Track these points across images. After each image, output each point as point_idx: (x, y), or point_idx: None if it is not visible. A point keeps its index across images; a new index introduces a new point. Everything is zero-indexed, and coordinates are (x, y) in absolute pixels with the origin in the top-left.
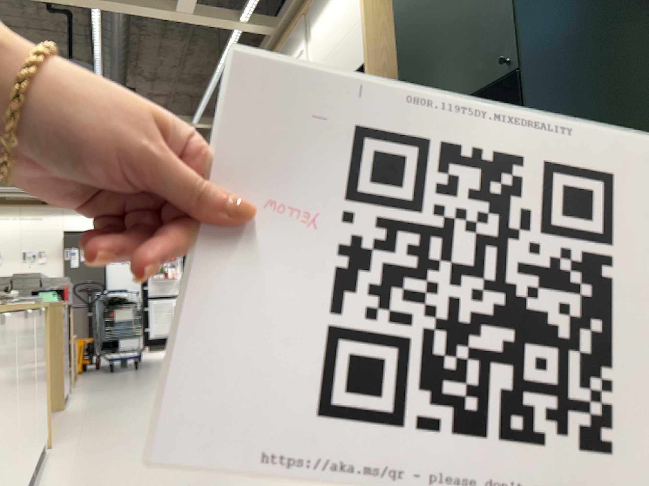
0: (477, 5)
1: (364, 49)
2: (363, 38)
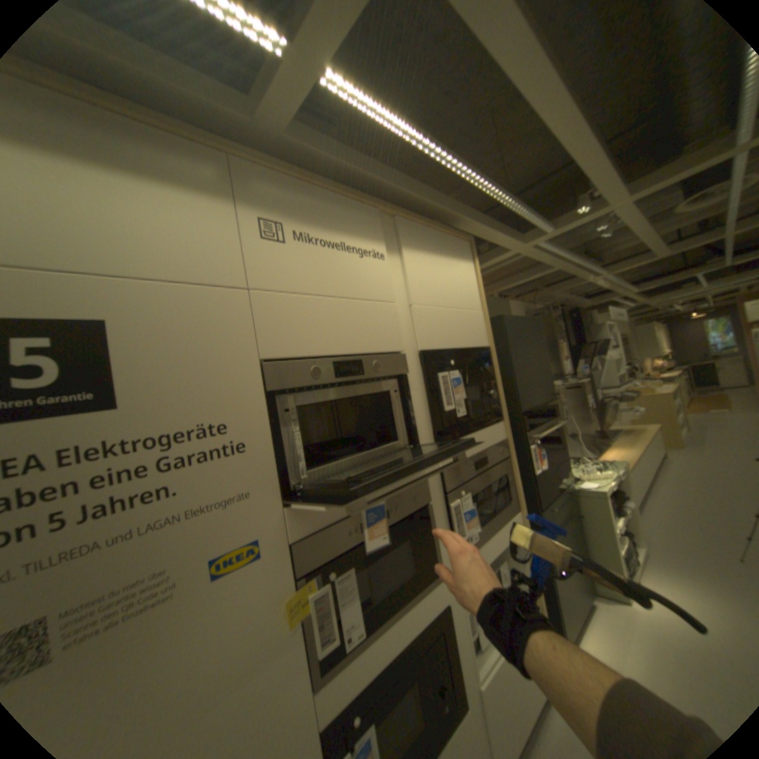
0: (541, 363)
1: (484, 334)
2: (482, 325)
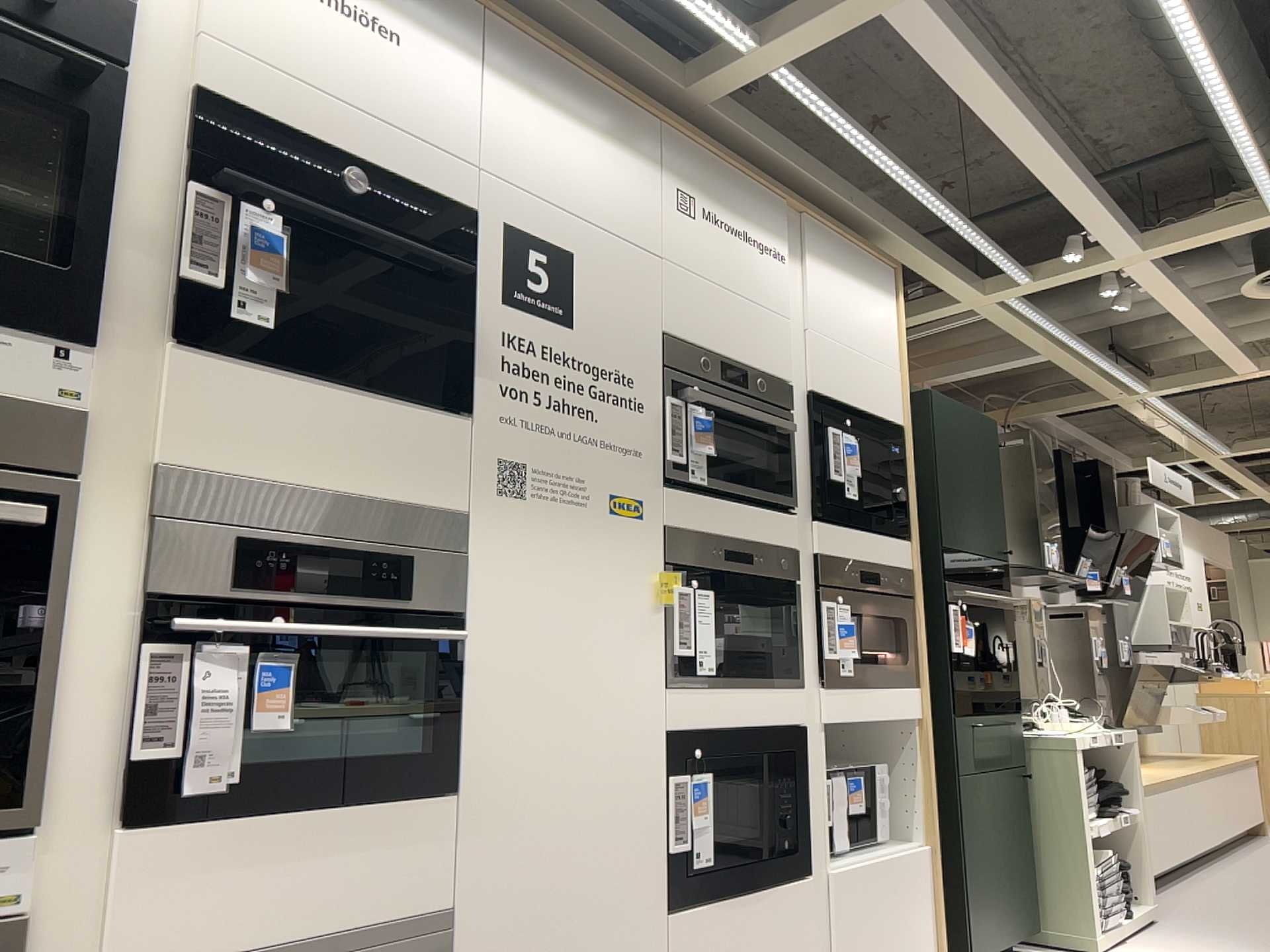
0: (984, 491)
1: (897, 406)
2: (896, 393)
